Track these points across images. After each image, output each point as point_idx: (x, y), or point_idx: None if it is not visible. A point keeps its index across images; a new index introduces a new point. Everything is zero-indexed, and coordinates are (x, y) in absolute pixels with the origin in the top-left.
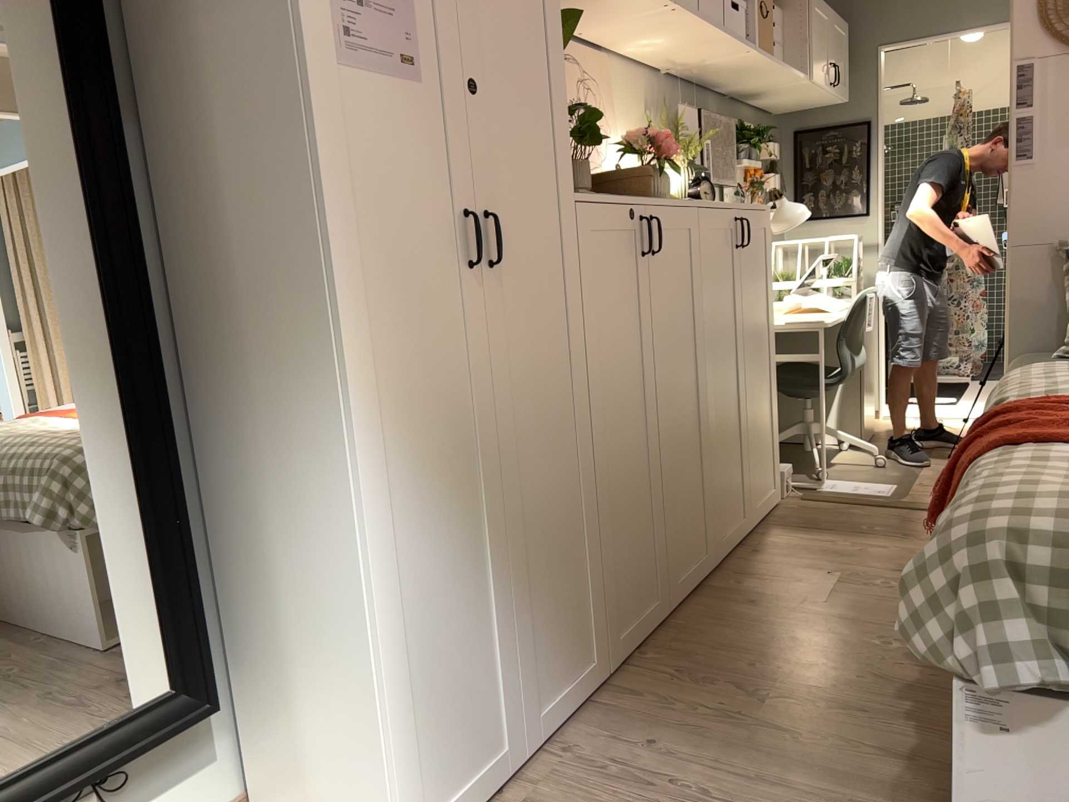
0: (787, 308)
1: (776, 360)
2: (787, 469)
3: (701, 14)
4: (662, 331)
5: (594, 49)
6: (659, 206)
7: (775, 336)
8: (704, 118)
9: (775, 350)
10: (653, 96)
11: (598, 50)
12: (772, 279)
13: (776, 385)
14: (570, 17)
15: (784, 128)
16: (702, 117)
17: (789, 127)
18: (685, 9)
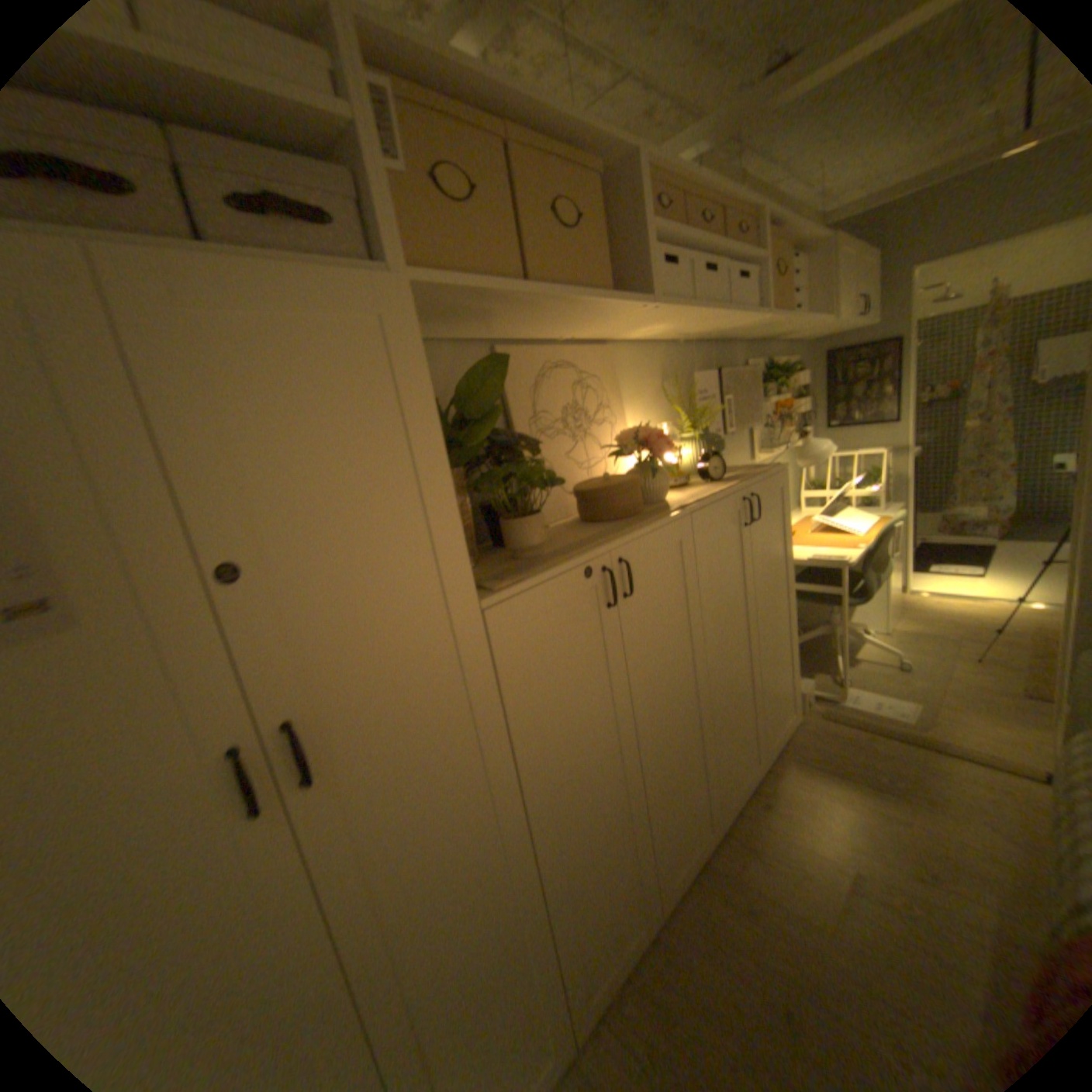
0: (813, 525)
1: (794, 604)
2: (807, 688)
3: (695, 300)
4: (640, 668)
5: (596, 342)
6: (630, 543)
7: (793, 583)
8: (731, 367)
9: (793, 594)
10: (671, 365)
11: (601, 341)
12: (790, 532)
13: (794, 625)
14: (498, 362)
15: (817, 348)
16: (728, 367)
17: (822, 347)
18: (670, 302)
